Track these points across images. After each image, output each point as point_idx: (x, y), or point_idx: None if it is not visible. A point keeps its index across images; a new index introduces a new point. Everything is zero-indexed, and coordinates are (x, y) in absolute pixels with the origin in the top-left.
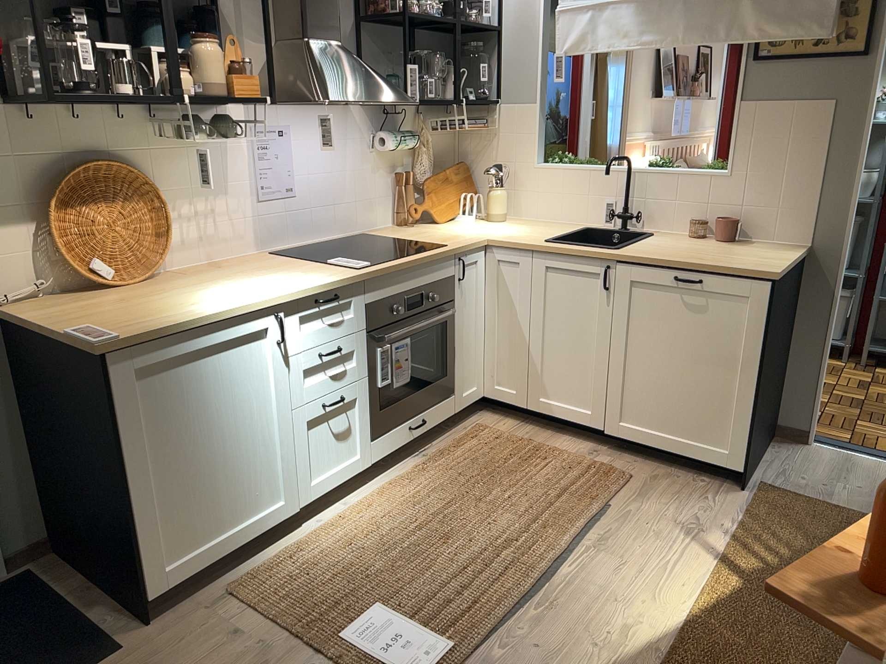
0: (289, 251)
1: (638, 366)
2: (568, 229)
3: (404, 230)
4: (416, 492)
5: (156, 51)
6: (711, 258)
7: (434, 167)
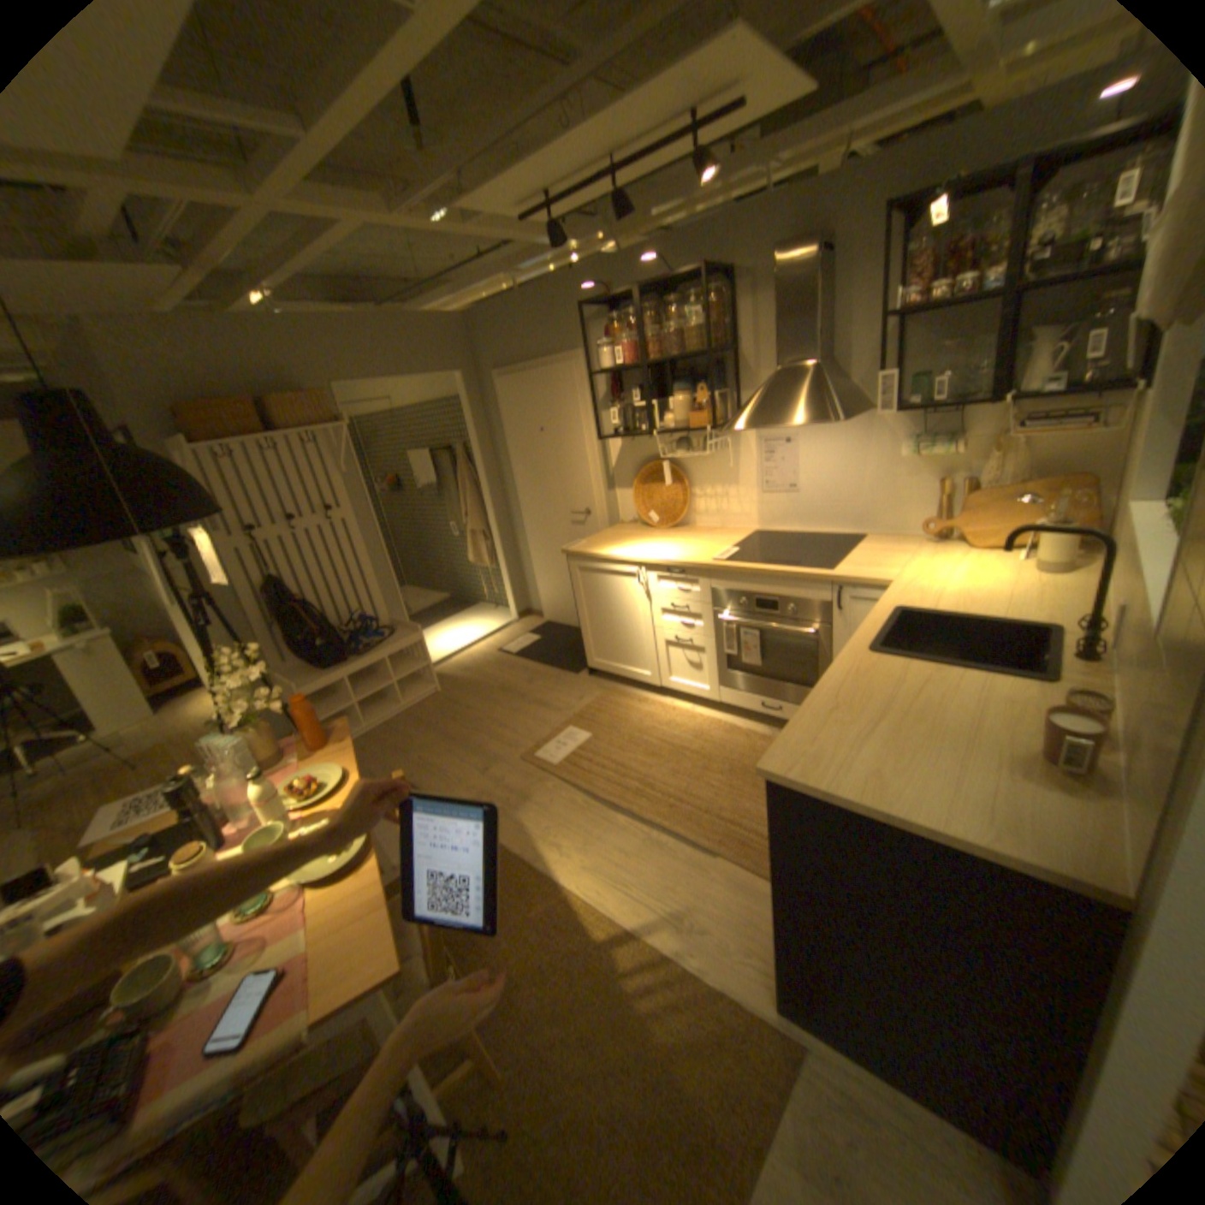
0: (786, 533)
1: None
2: (1031, 617)
3: (909, 544)
4: (711, 735)
5: (676, 399)
6: (850, 721)
7: (1047, 474)
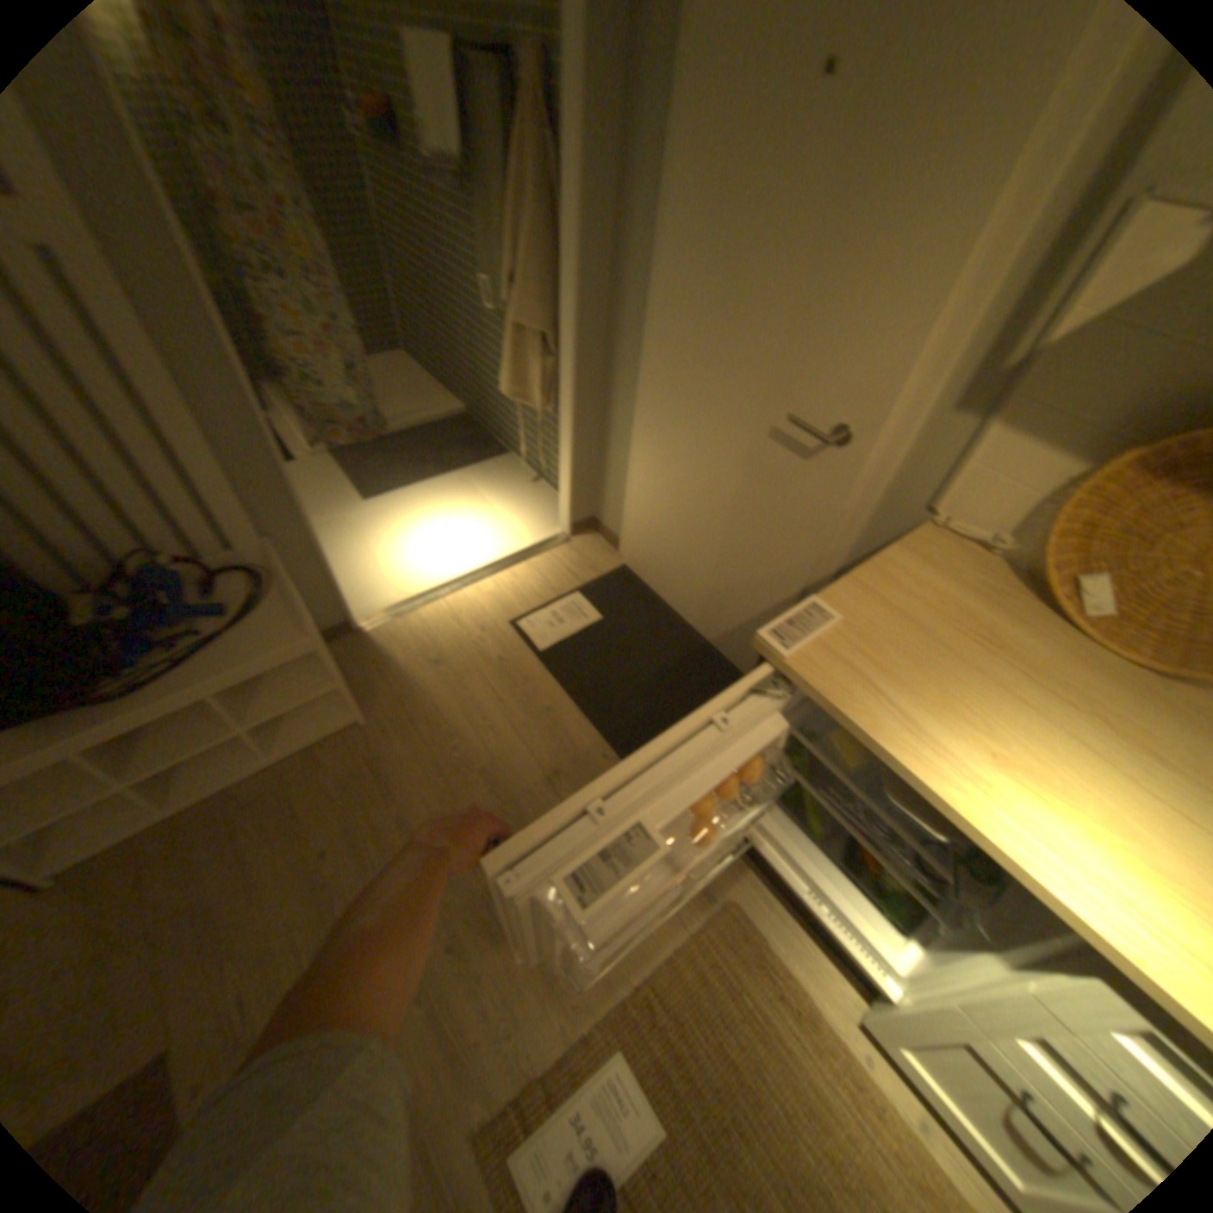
0: None
1: None
2: None
3: None
4: None
5: None
6: None
7: None
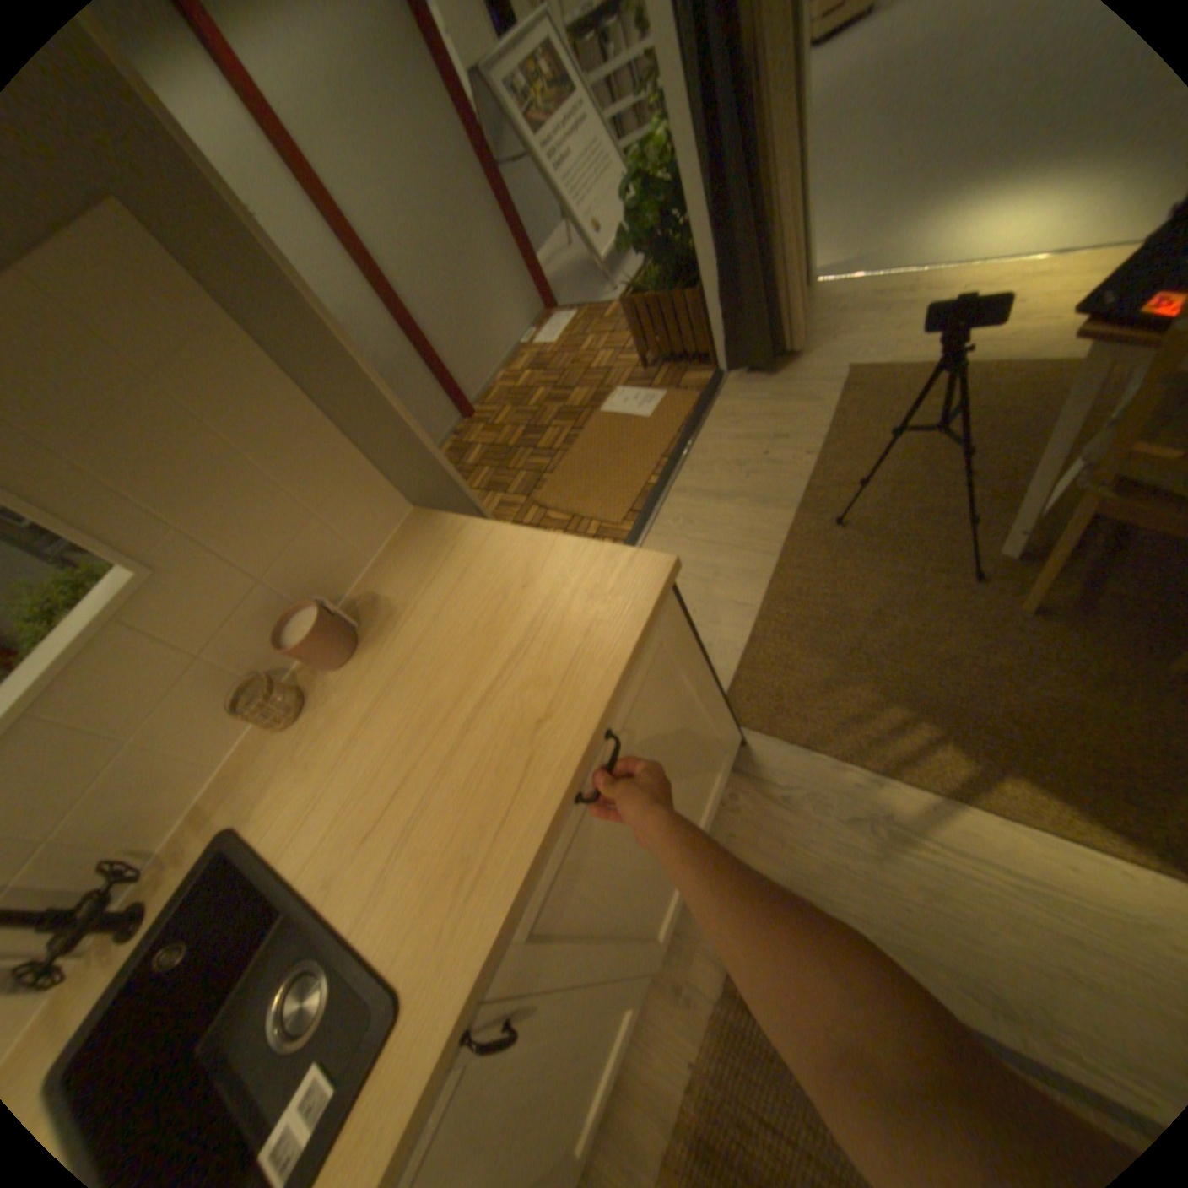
0: None
1: (627, 913)
2: None
3: None
4: None
5: None
6: (523, 698)
7: None
